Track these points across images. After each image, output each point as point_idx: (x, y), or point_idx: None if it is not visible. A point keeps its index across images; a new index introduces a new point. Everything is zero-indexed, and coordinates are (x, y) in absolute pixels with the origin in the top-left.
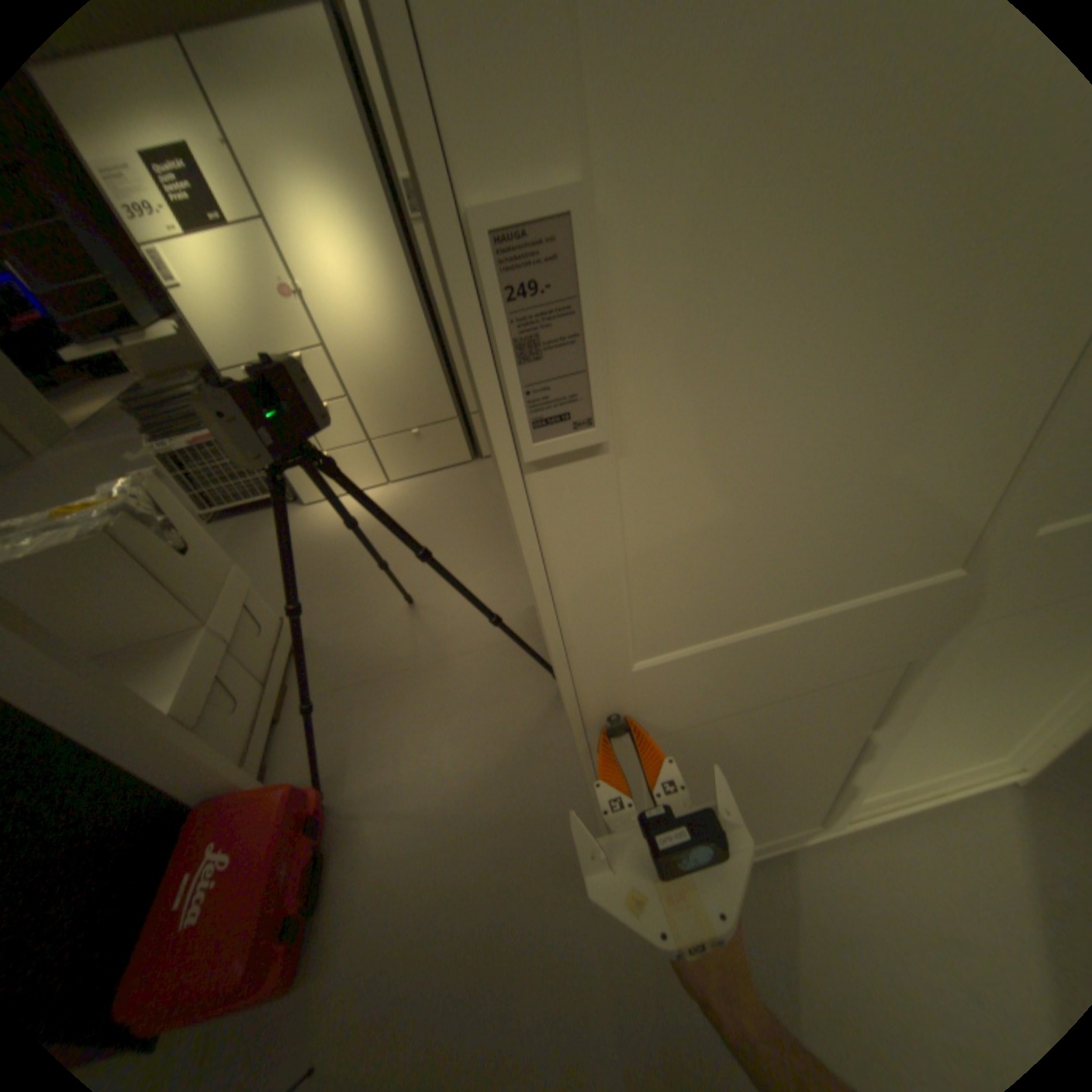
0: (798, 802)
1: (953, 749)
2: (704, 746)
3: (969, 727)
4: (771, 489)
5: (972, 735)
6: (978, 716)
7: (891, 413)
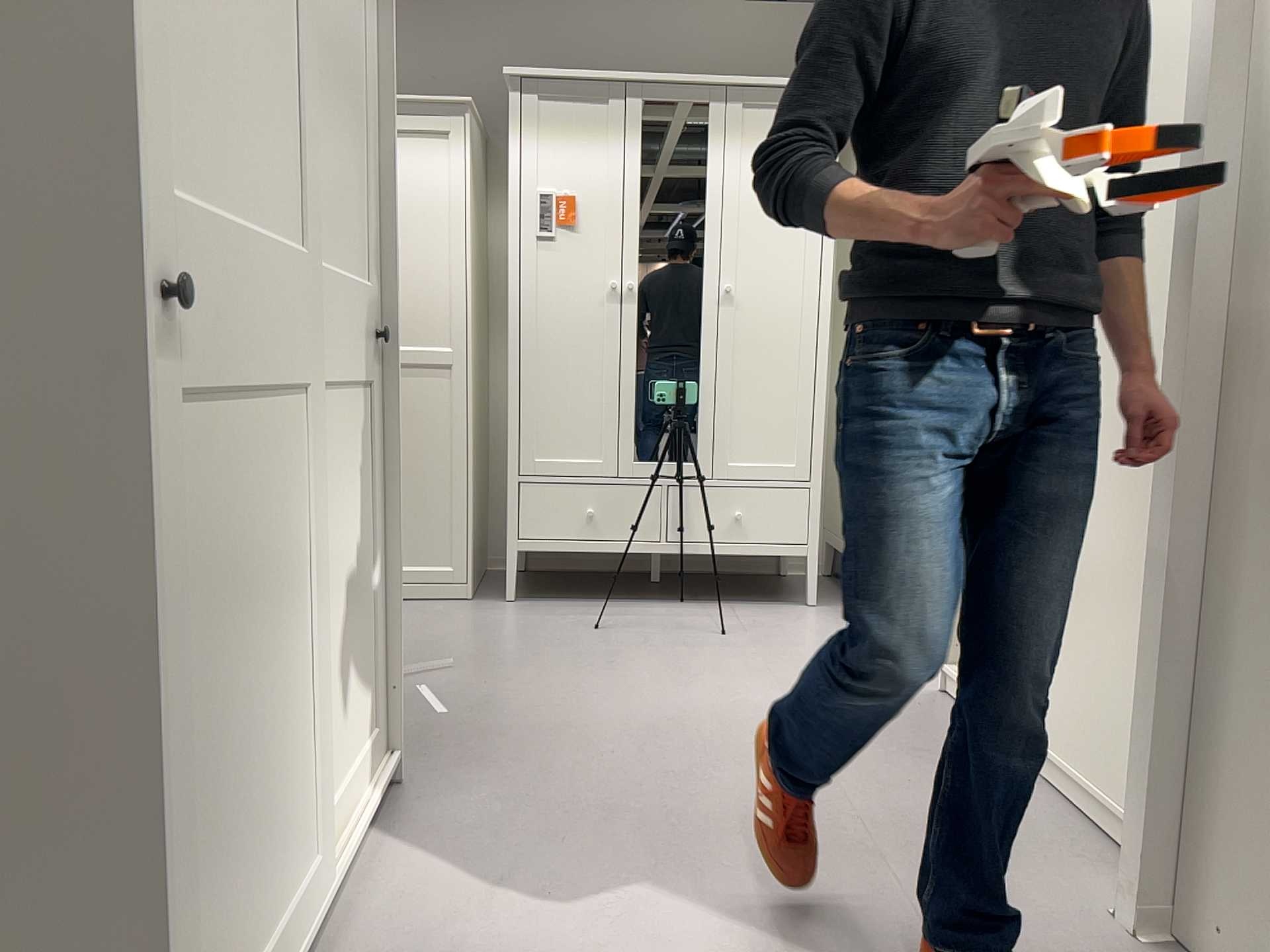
0: (280, 742)
1: (340, 679)
2: (200, 474)
3: (339, 626)
4: (203, 11)
5: (343, 648)
6: (338, 599)
7: (239, 1)
